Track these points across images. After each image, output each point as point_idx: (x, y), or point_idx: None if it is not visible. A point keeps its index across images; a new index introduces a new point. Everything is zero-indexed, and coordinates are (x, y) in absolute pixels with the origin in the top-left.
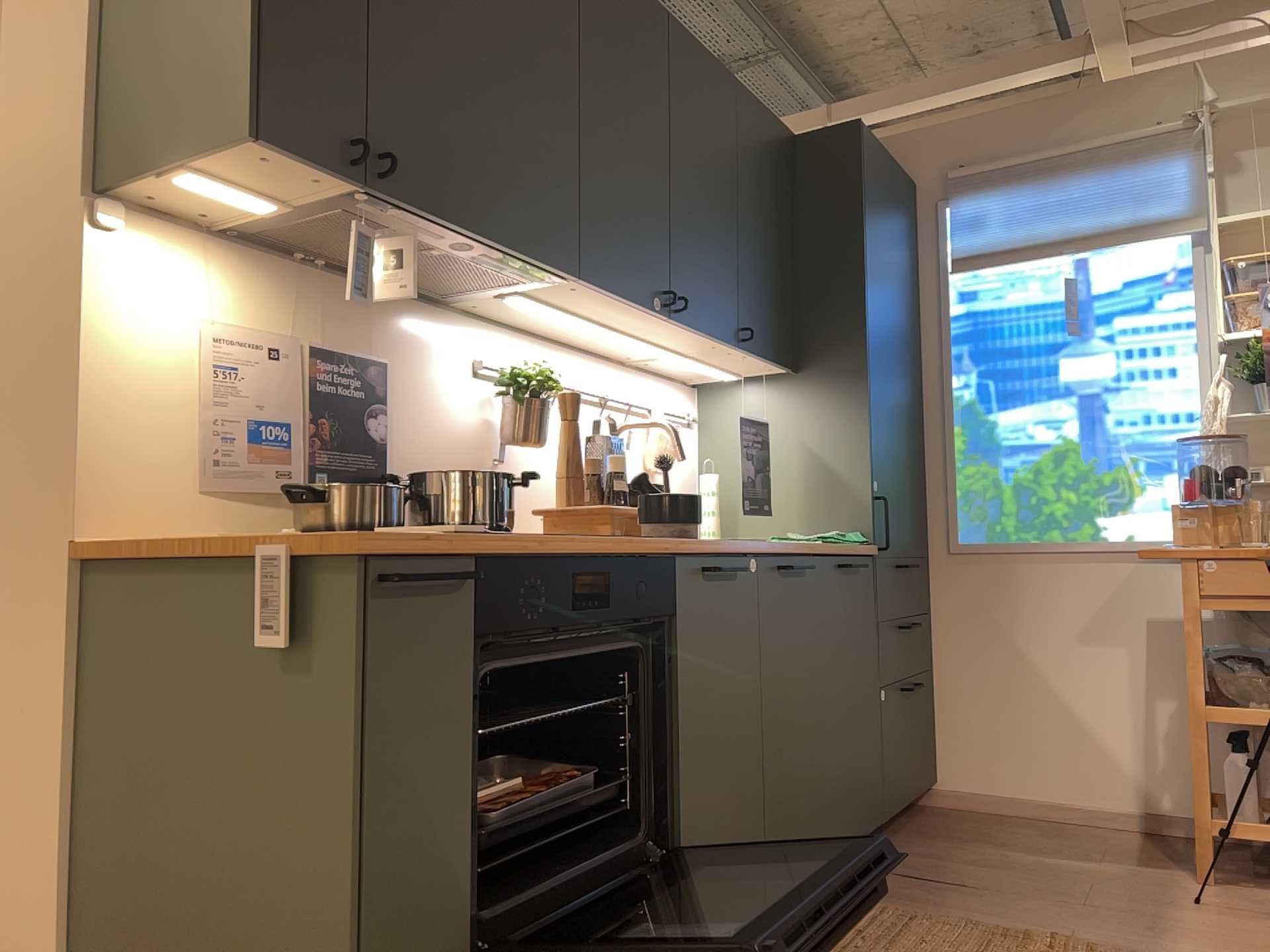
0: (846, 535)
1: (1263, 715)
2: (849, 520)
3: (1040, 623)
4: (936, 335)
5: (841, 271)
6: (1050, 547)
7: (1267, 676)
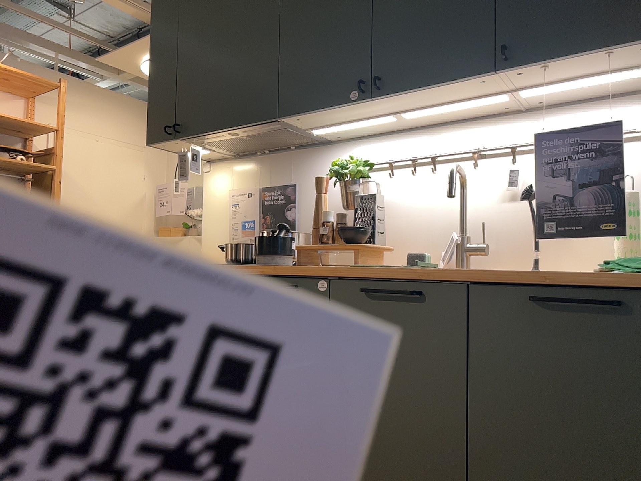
0: None
1: None
2: None
3: None
4: None
5: None
6: None
7: None
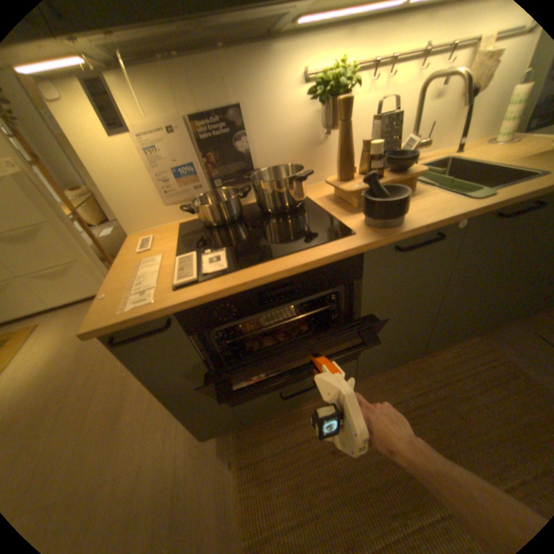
0: None
1: None
2: None
3: None
4: None
5: None
6: None
7: None
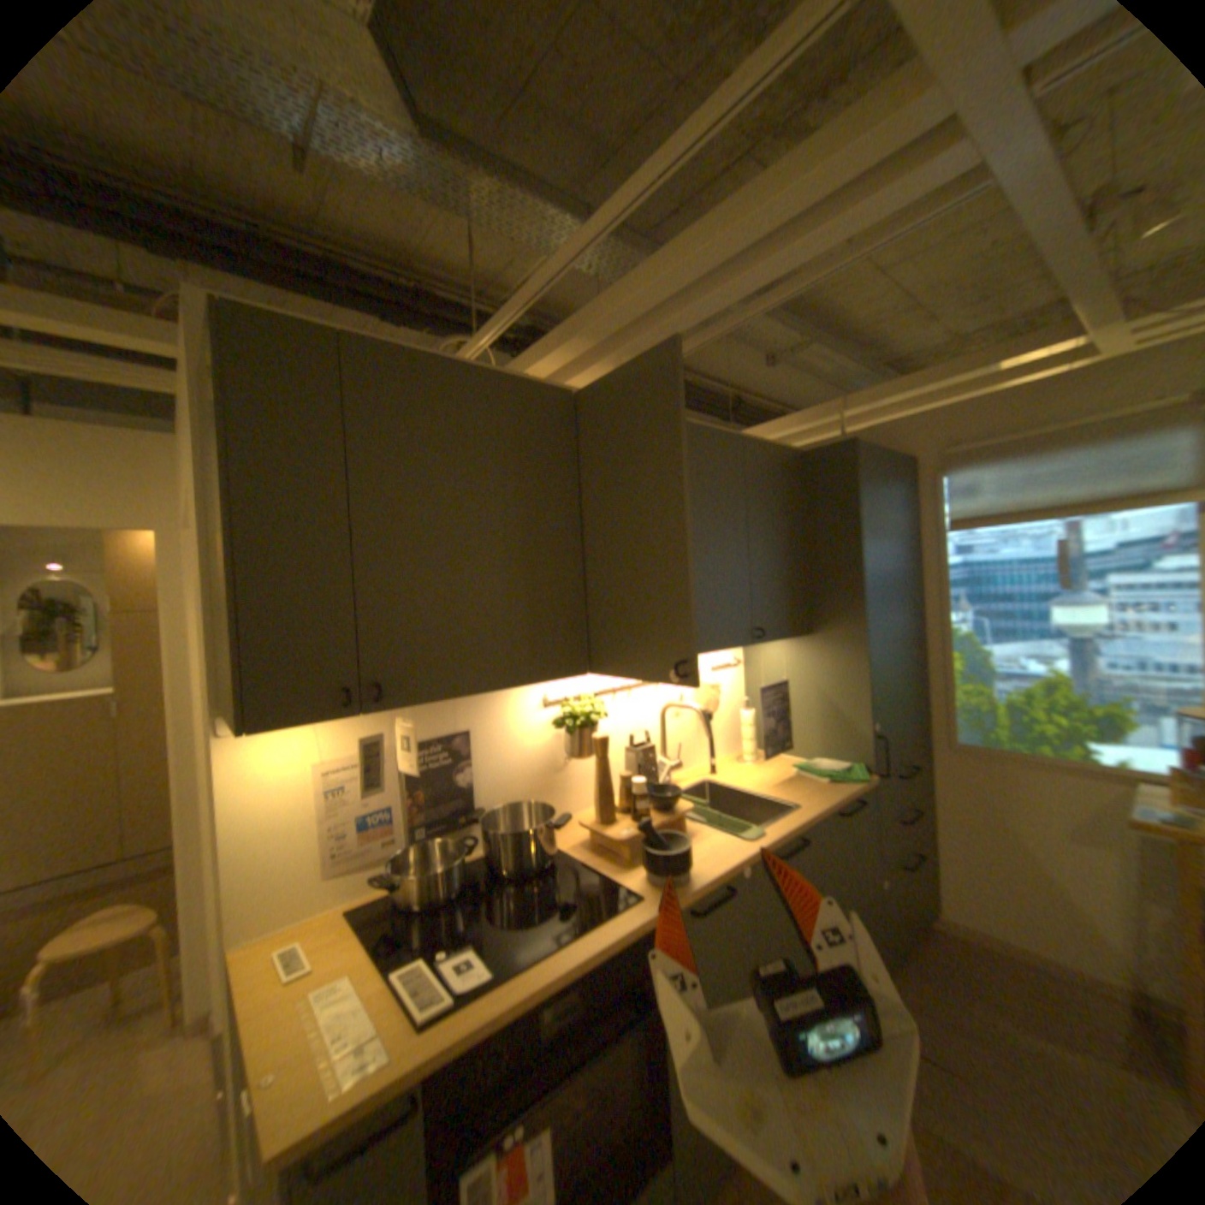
0: (850, 767)
1: None
2: (854, 752)
3: (1031, 818)
4: (936, 578)
5: (843, 560)
6: (1041, 761)
7: None
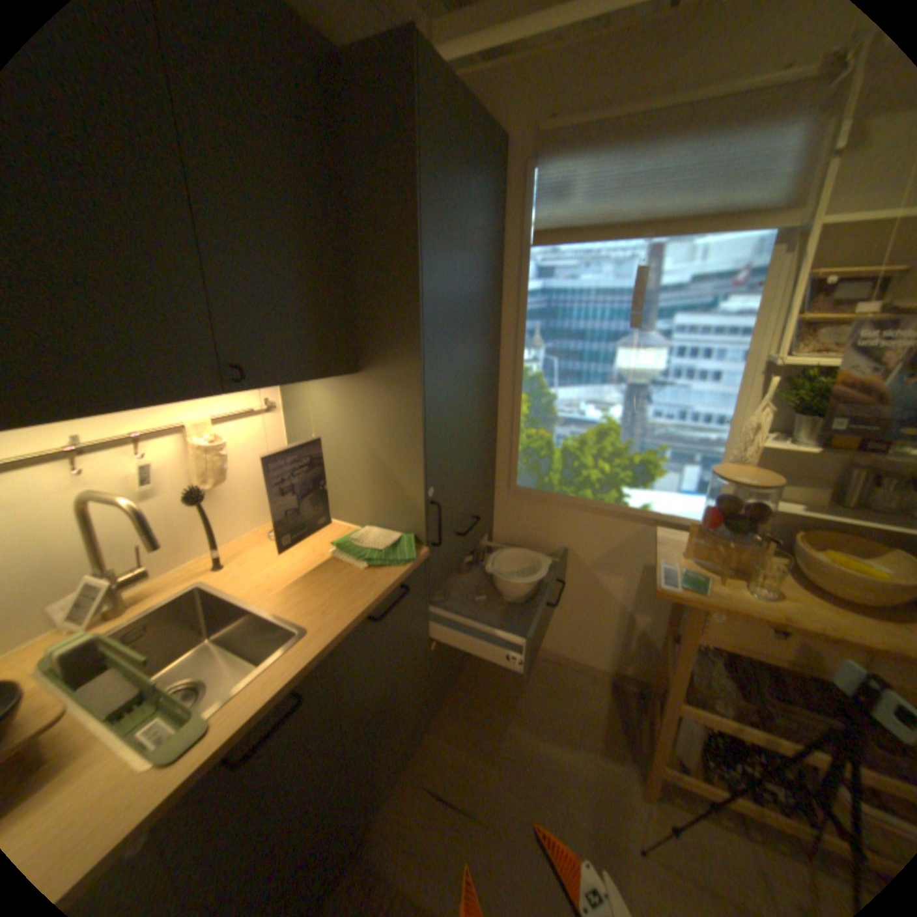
0: (399, 540)
1: (729, 726)
2: (406, 521)
3: (567, 551)
4: (515, 308)
5: (395, 261)
6: (583, 503)
7: (737, 682)
